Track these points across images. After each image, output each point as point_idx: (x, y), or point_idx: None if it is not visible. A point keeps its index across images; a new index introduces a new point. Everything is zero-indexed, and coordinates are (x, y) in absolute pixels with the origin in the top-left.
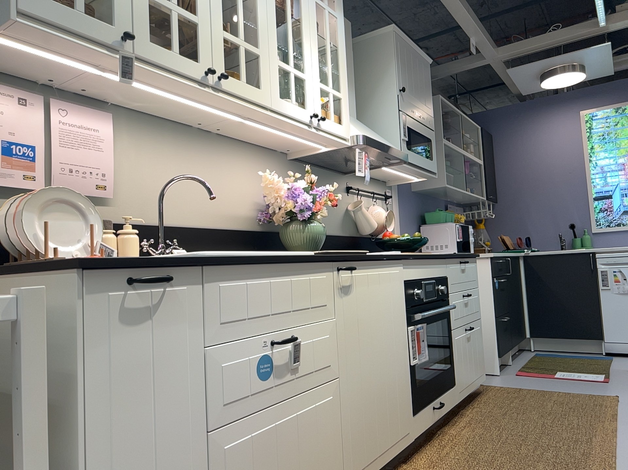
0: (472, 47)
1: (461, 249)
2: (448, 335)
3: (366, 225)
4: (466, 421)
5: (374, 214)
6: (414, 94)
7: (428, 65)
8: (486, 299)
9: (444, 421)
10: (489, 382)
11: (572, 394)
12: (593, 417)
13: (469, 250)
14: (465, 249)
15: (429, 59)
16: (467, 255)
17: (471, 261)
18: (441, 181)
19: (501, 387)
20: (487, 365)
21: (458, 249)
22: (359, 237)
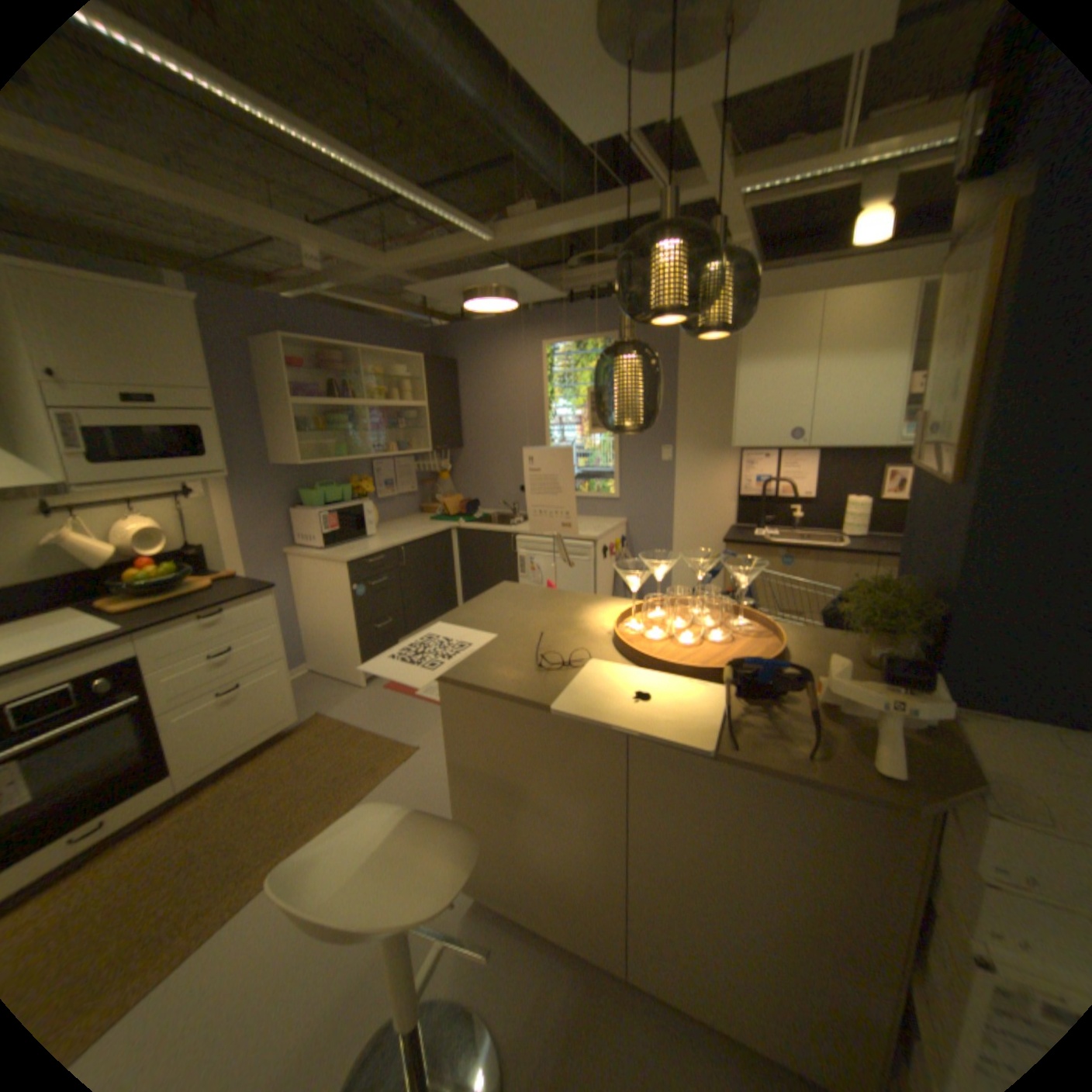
0: (308, 258)
1: (336, 540)
2: (141, 728)
3: (88, 558)
4: (178, 816)
5: (120, 533)
6: (115, 365)
7: (183, 303)
8: (348, 608)
9: (158, 814)
10: (331, 708)
11: (379, 742)
12: (329, 805)
13: (361, 534)
14: (349, 536)
15: (182, 293)
16: (217, 604)
17: (246, 600)
18: (295, 457)
19: (327, 721)
20: (355, 677)
21: (328, 541)
22: (91, 568)
